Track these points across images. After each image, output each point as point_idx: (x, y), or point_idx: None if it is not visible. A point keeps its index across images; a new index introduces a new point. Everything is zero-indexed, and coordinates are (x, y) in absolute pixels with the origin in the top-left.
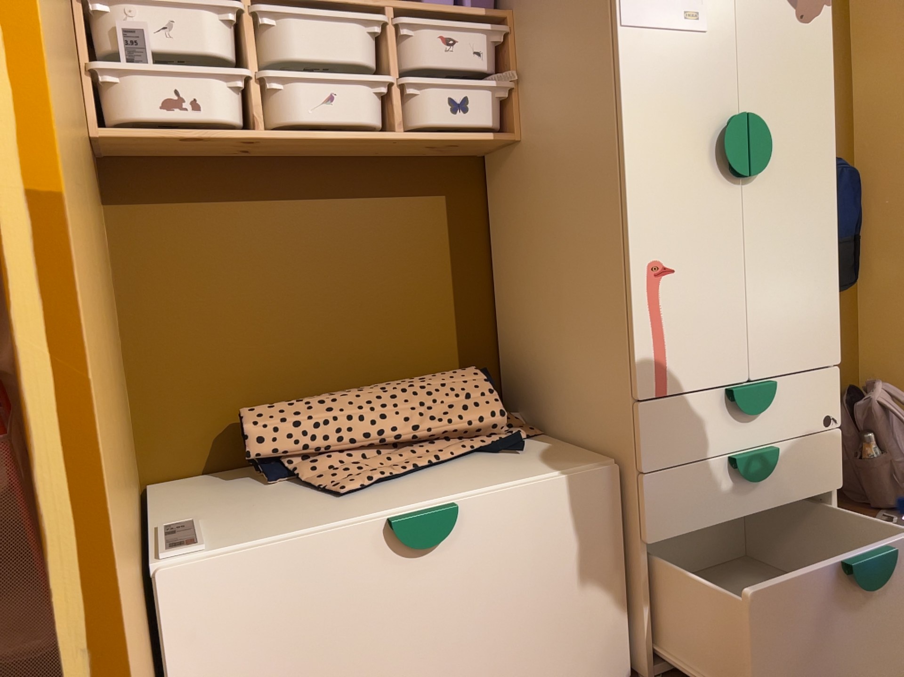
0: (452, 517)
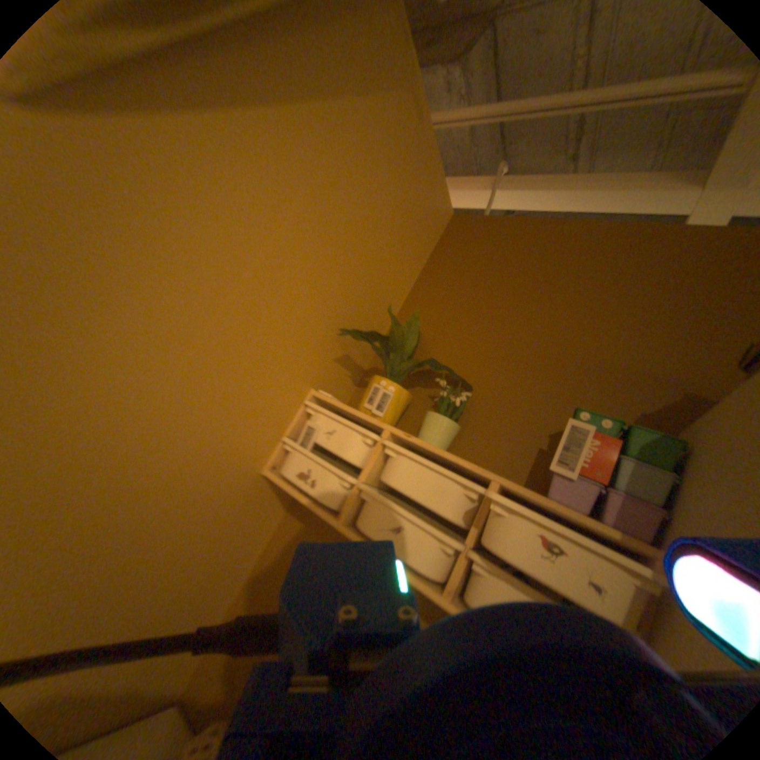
0: None
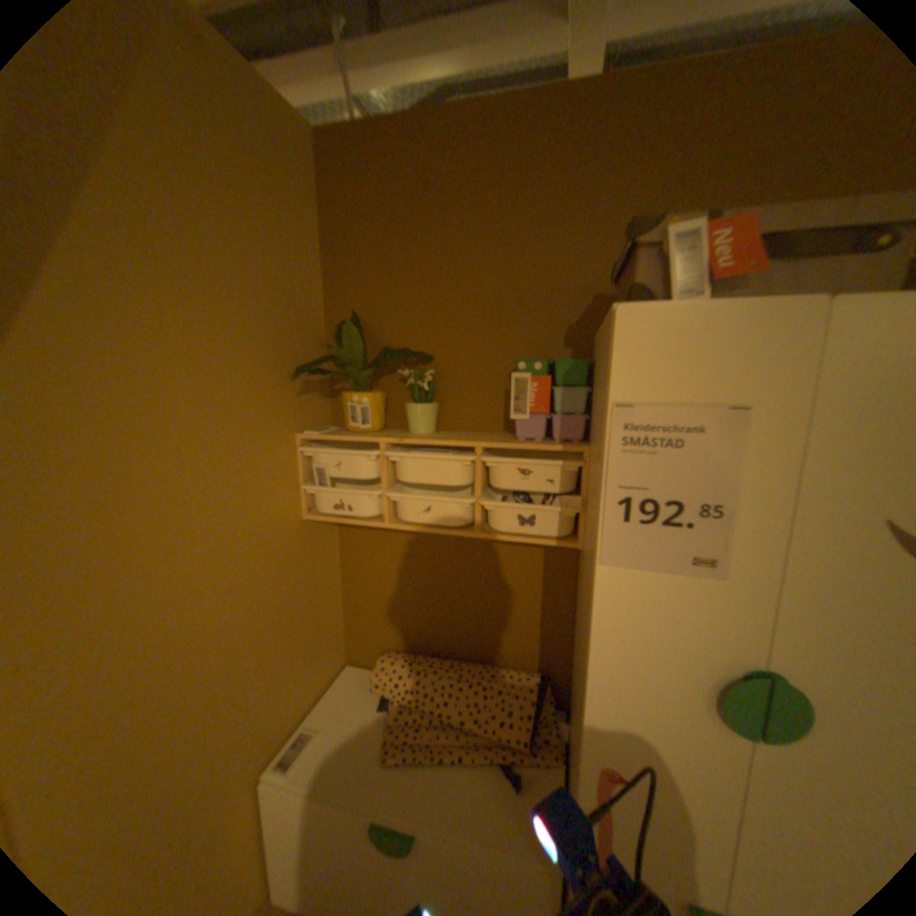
0: (409, 845)
